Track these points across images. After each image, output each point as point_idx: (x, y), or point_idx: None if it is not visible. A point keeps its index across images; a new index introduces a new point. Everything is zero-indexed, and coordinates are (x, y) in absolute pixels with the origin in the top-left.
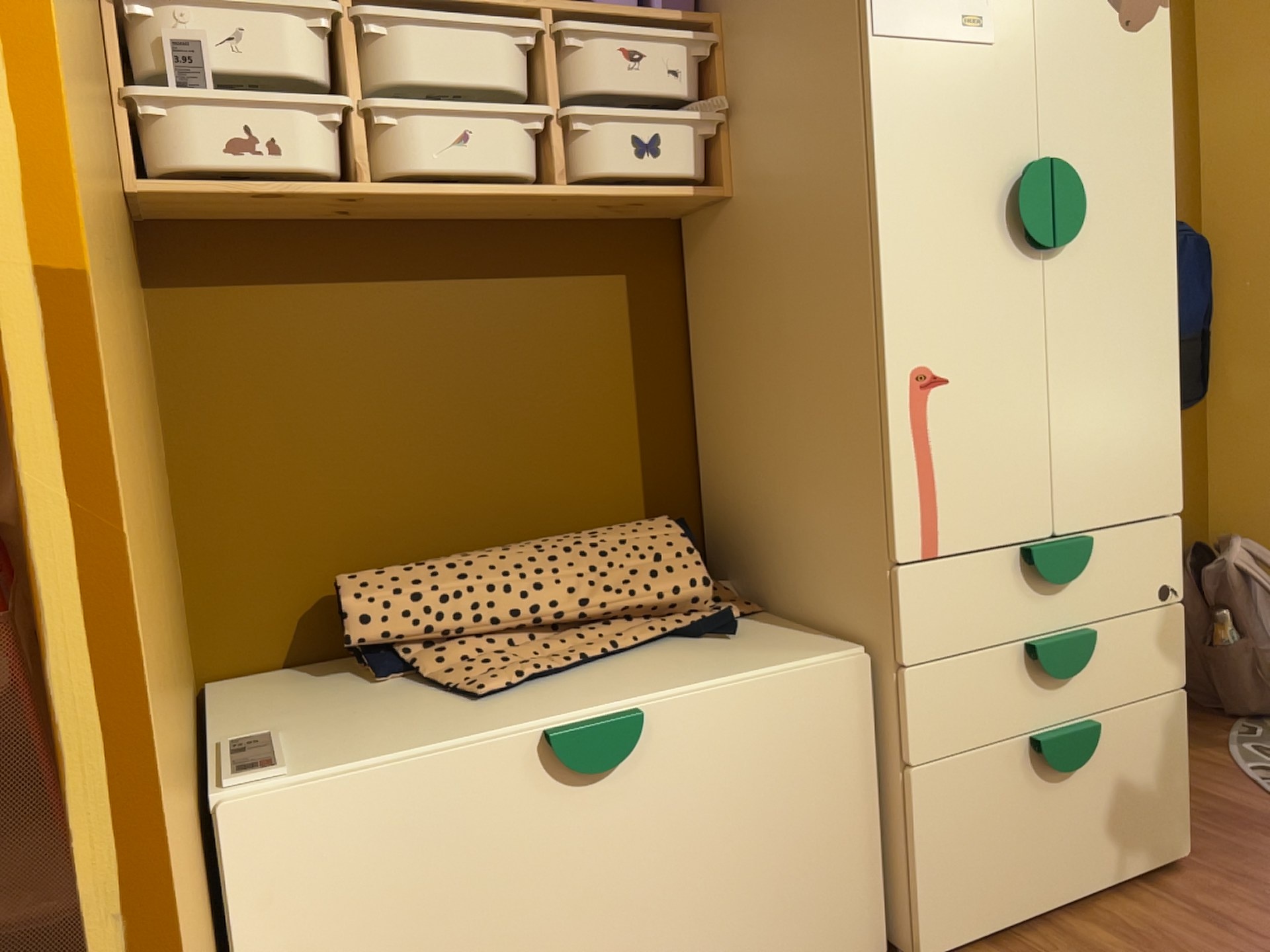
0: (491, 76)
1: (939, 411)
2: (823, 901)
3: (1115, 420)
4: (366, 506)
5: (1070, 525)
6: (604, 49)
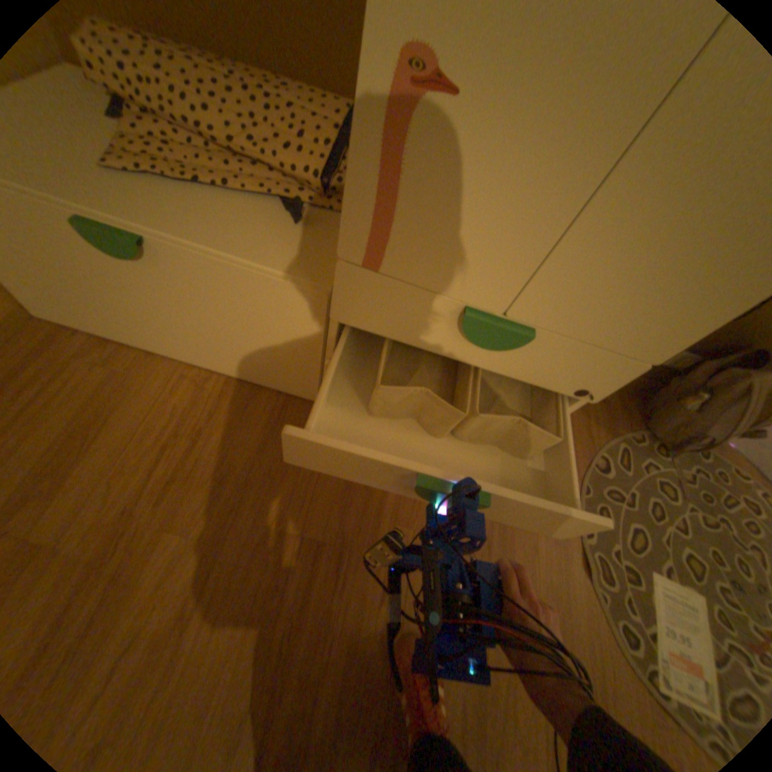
0: None
1: (424, 124)
2: (280, 370)
3: (662, 259)
4: None
5: (524, 313)
6: None
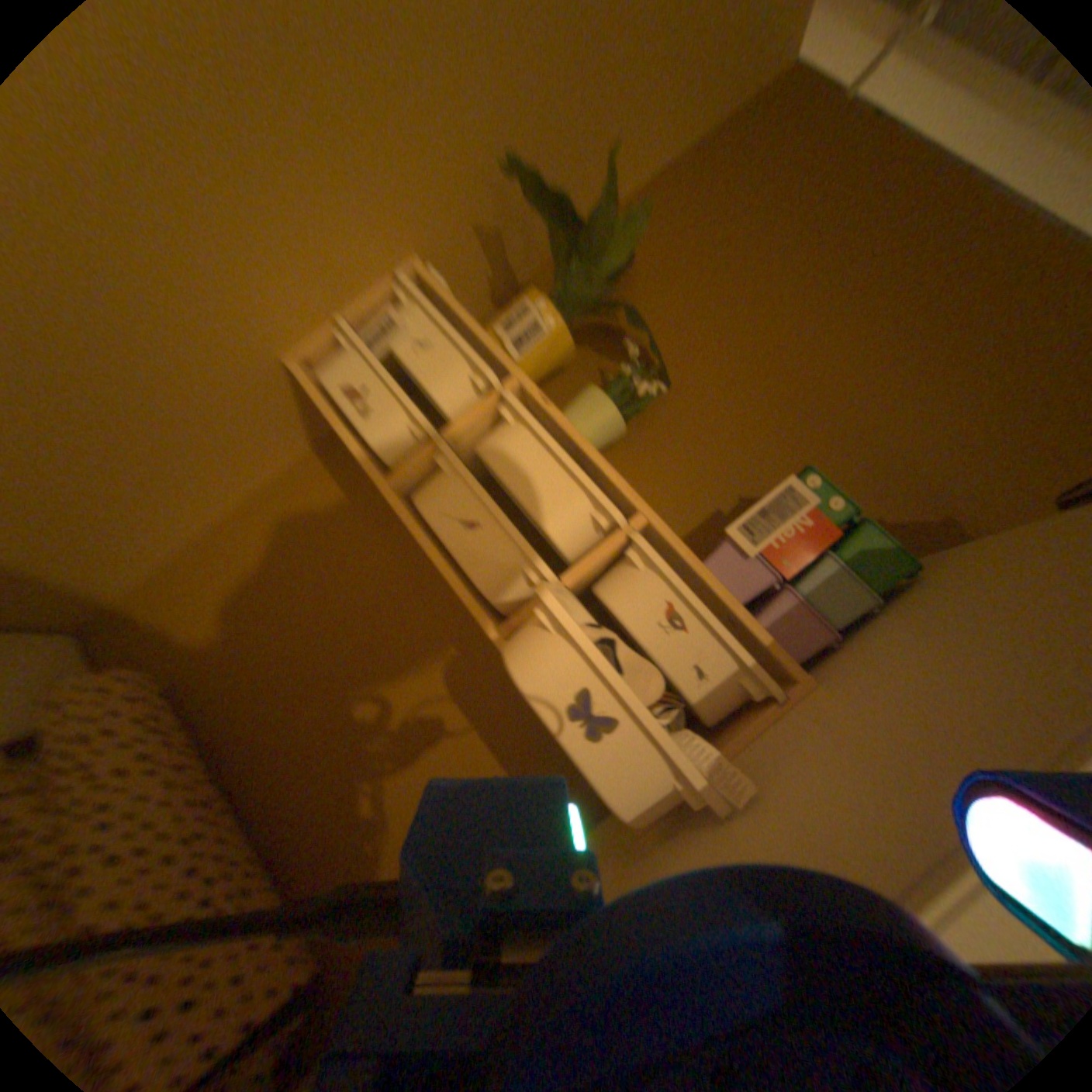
0: (547, 519)
1: None
2: None
3: None
4: (237, 672)
5: None
6: (653, 591)
